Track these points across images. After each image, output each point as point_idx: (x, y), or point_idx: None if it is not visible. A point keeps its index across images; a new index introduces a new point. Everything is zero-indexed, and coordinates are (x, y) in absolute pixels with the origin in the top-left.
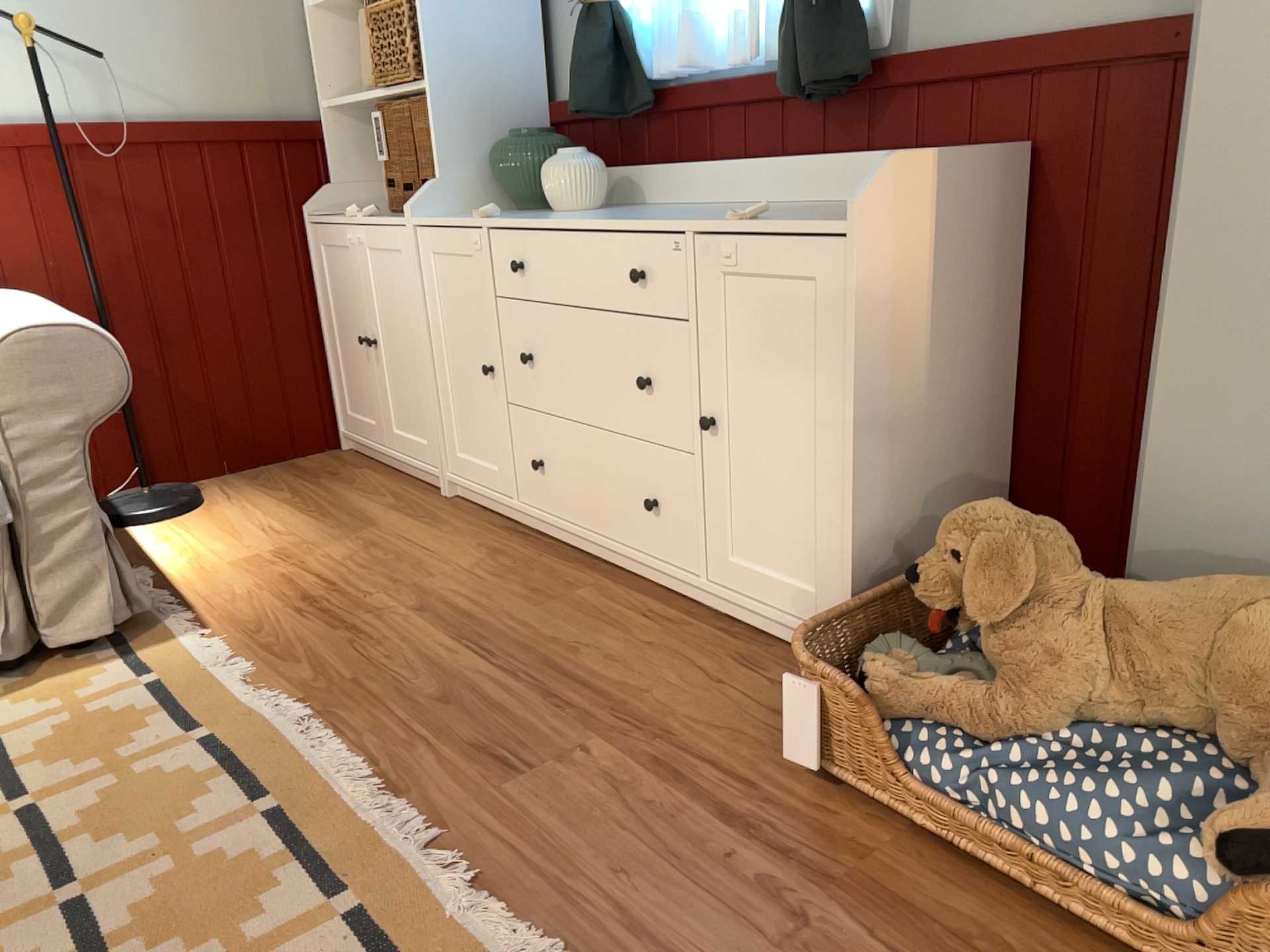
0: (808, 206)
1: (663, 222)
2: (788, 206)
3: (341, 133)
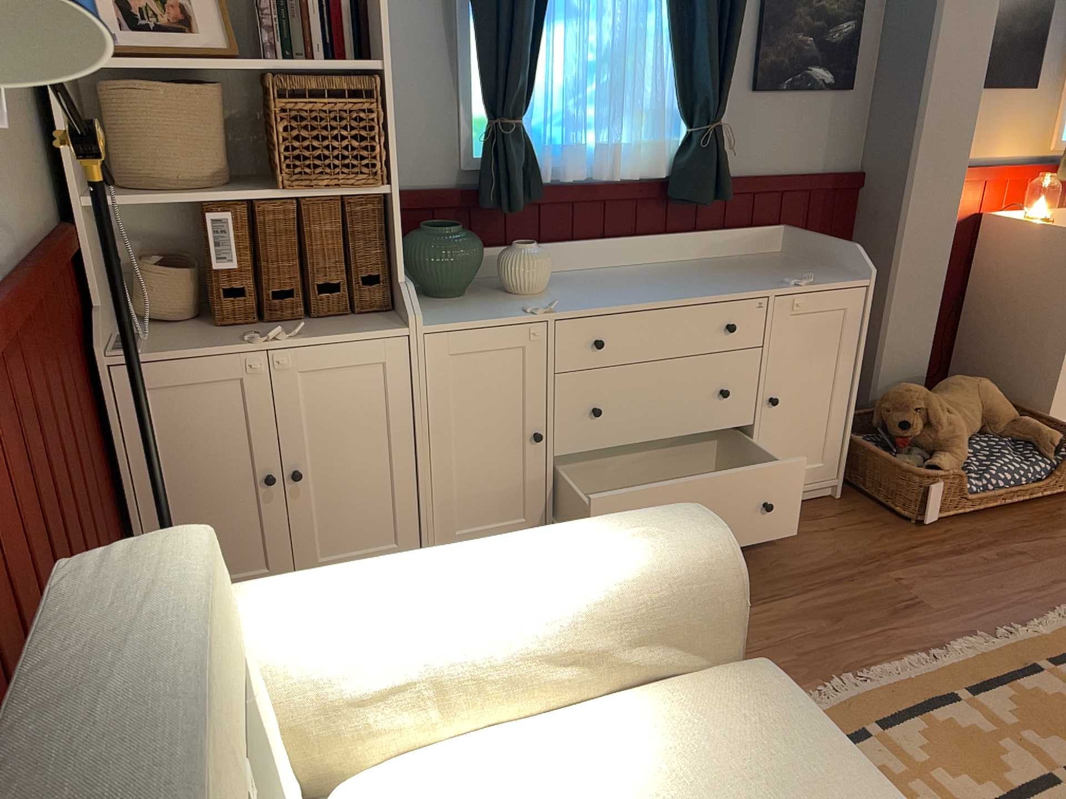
0: (688, 264)
1: (741, 292)
2: (674, 266)
3: (91, 235)
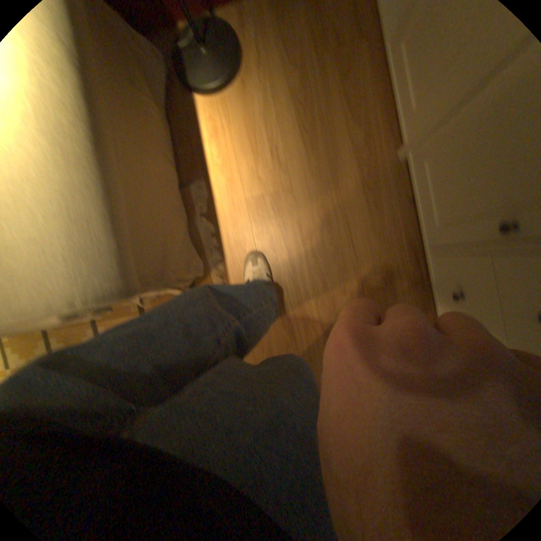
0: None
1: None
2: None
3: None
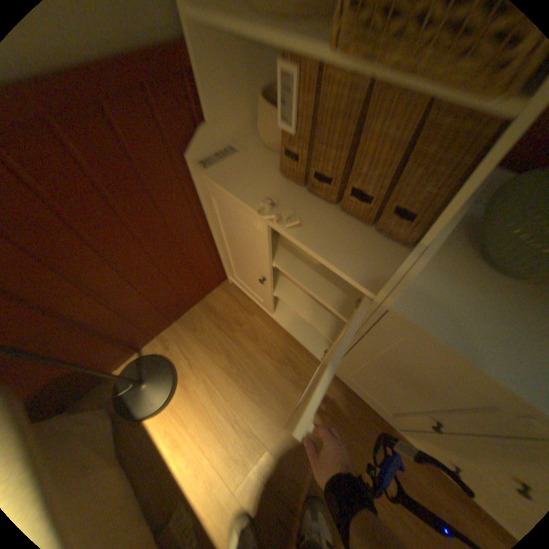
0: None
1: None
2: None
3: (212, 49)
